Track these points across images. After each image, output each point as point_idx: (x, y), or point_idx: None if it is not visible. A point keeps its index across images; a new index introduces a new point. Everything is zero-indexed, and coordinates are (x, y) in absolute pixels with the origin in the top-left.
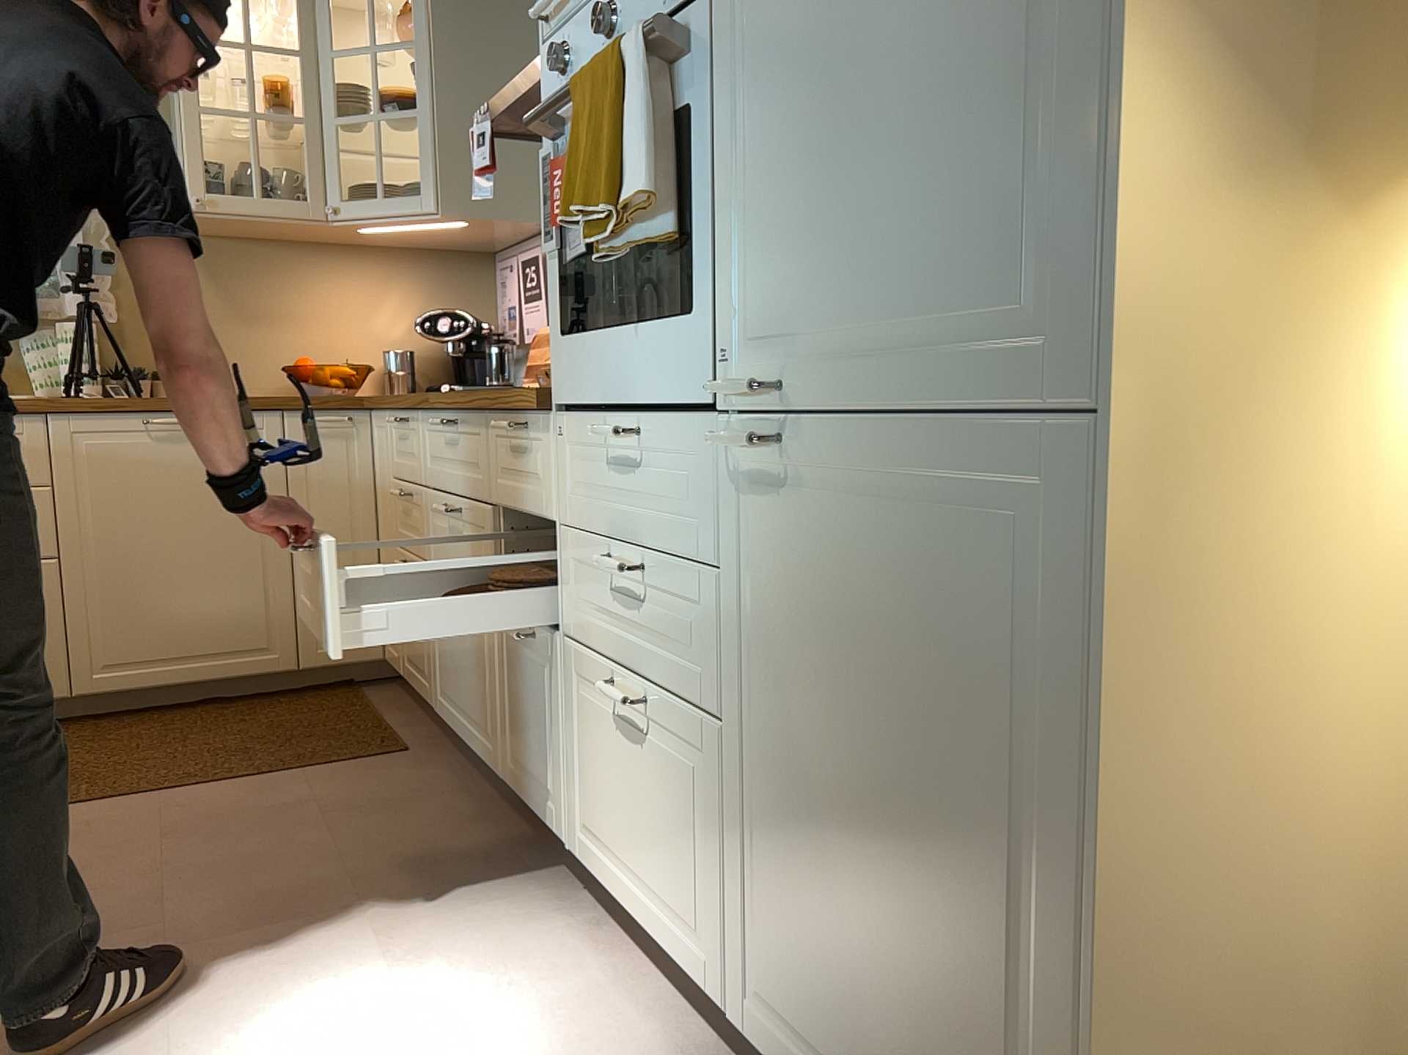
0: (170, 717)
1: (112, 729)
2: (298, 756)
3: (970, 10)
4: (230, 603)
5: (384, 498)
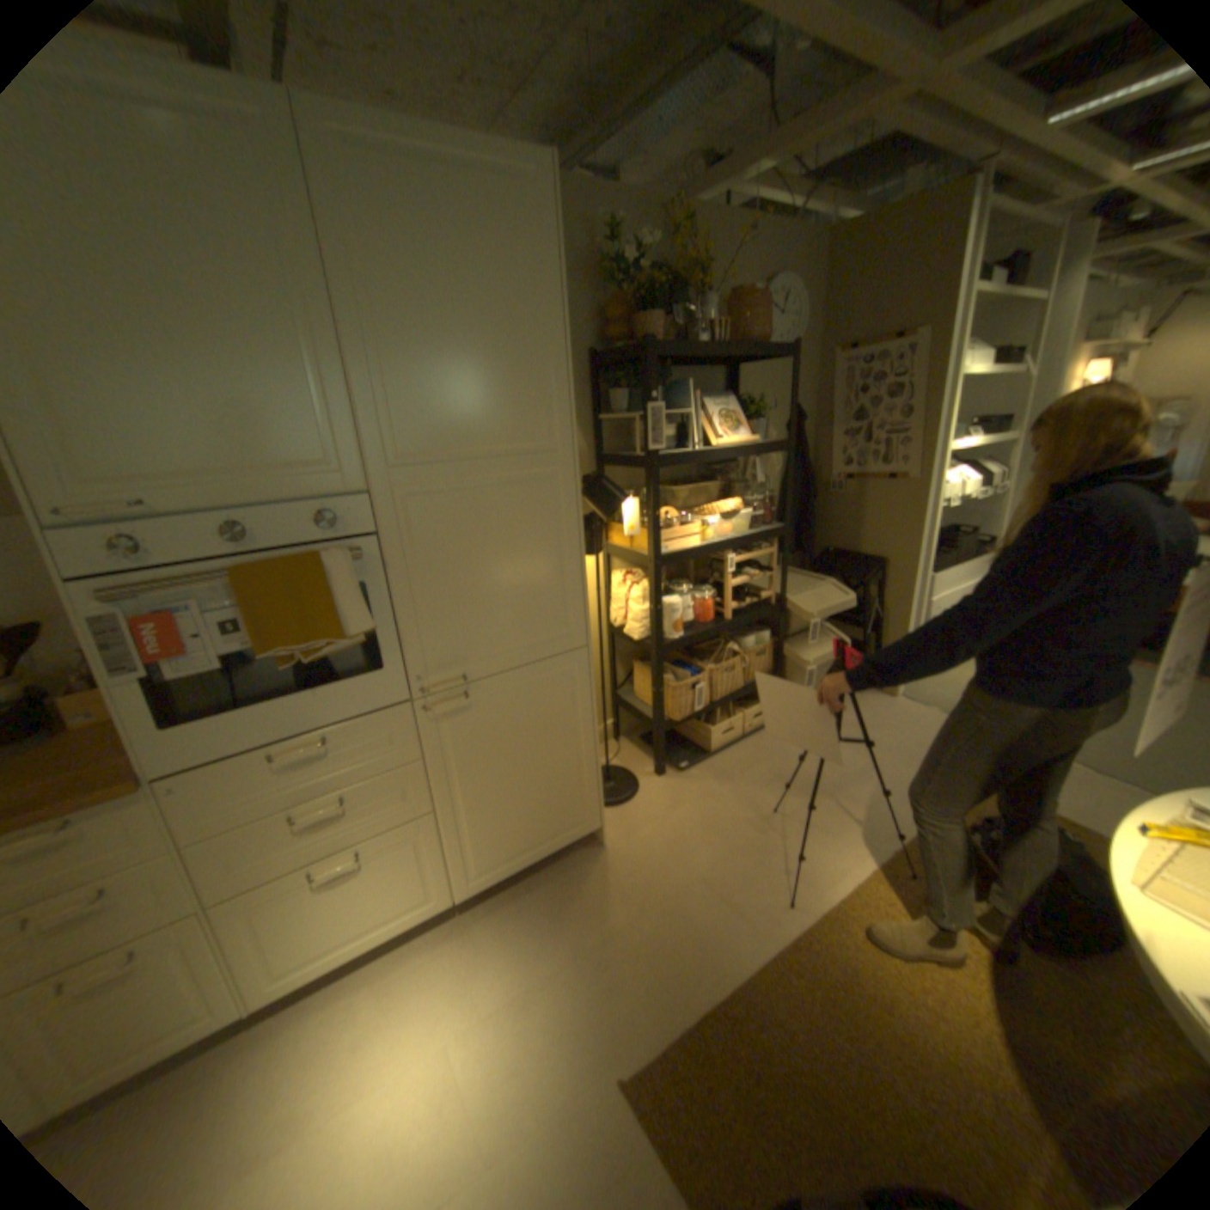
0: None
1: None
2: None
3: (532, 564)
4: None
5: None
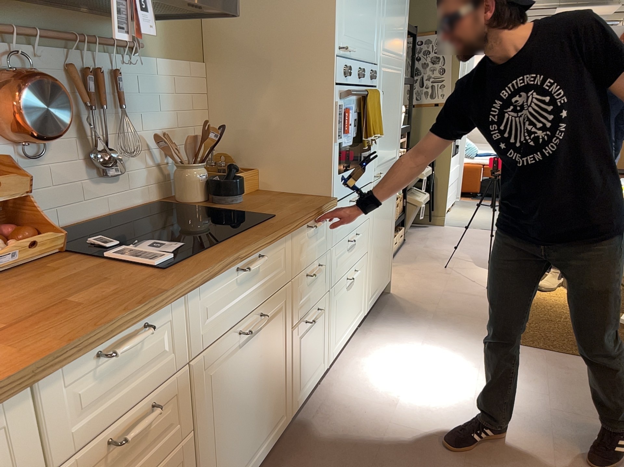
0: None
1: None
2: None
3: (395, 117)
4: None
5: None
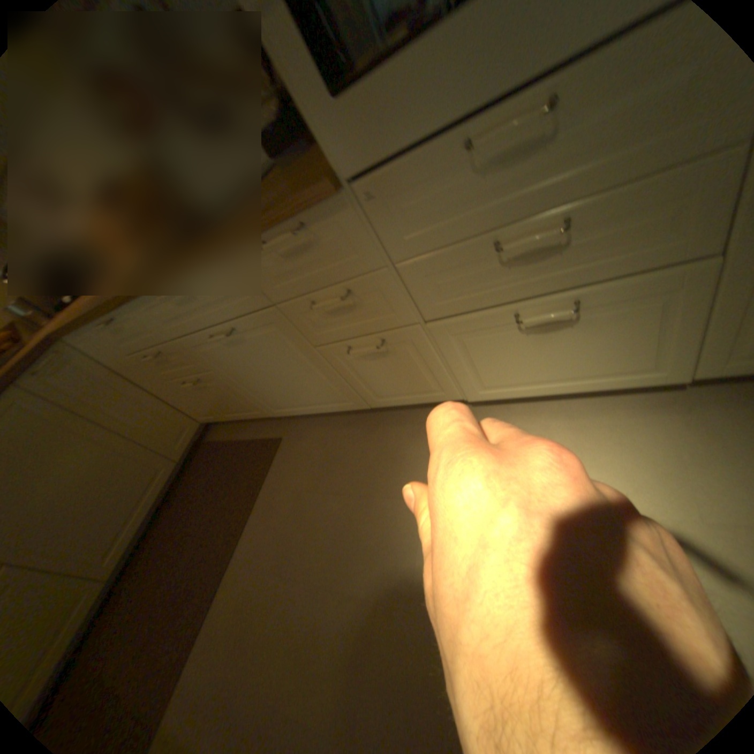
0: (156, 535)
1: (143, 567)
2: (247, 487)
3: None
4: (117, 480)
5: (125, 371)
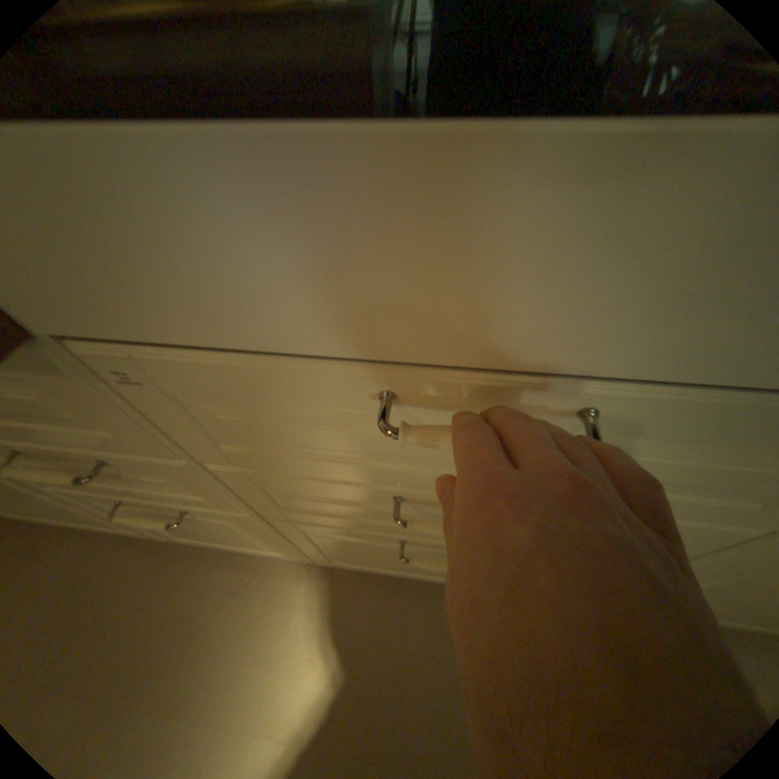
0: None
1: None
2: None
3: None
4: None
5: None
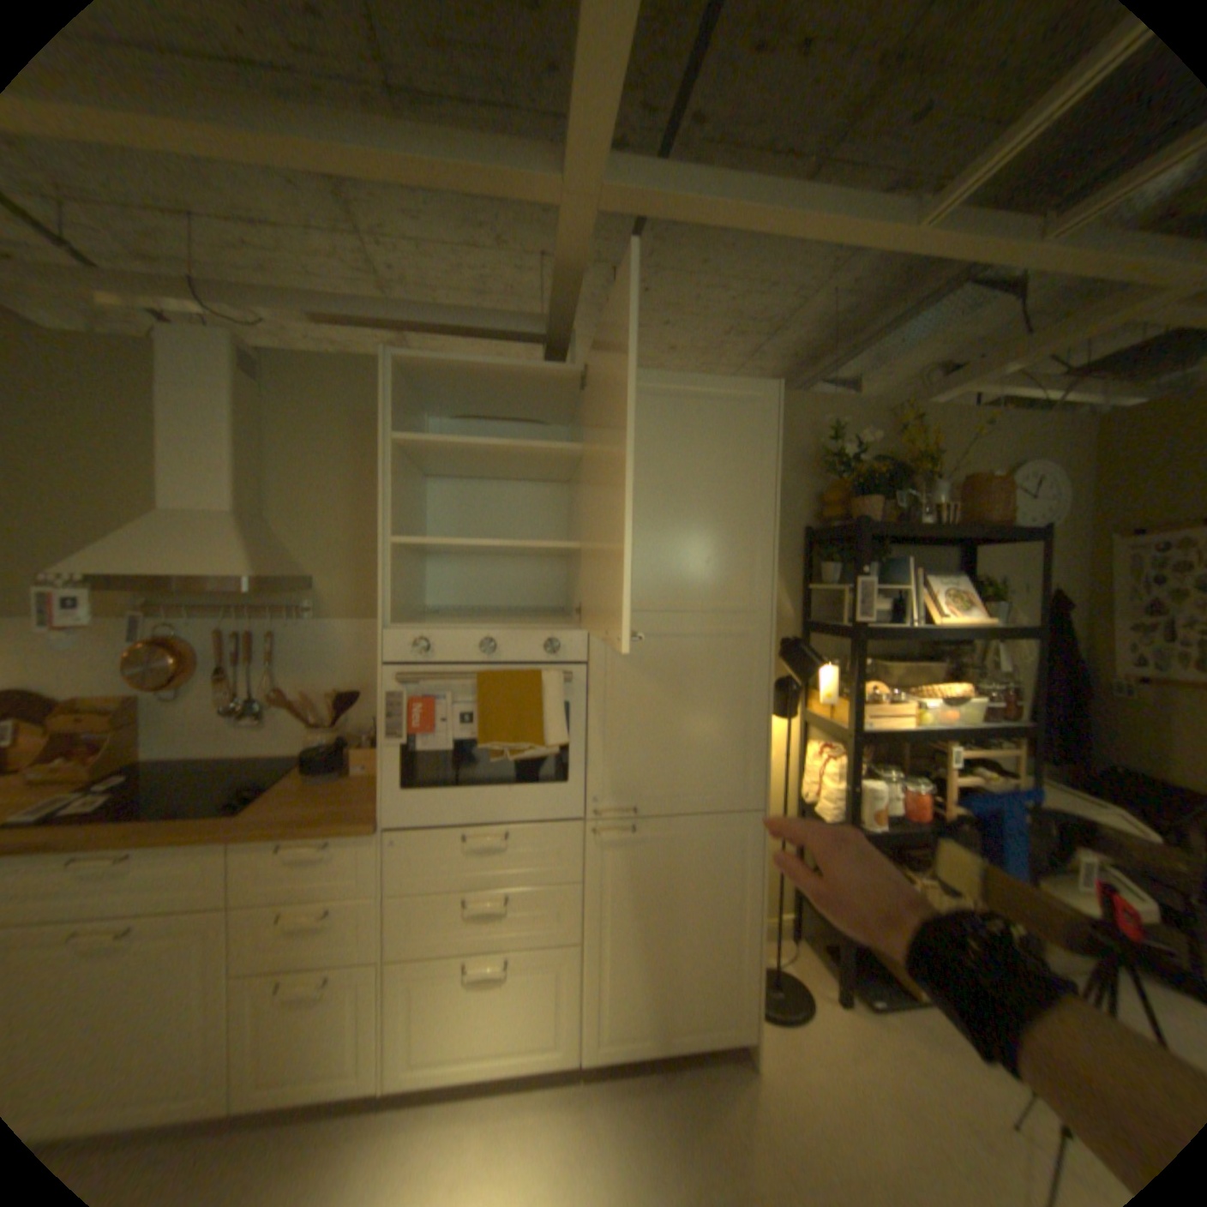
0: None
1: None
2: None
3: (717, 712)
4: None
5: None
